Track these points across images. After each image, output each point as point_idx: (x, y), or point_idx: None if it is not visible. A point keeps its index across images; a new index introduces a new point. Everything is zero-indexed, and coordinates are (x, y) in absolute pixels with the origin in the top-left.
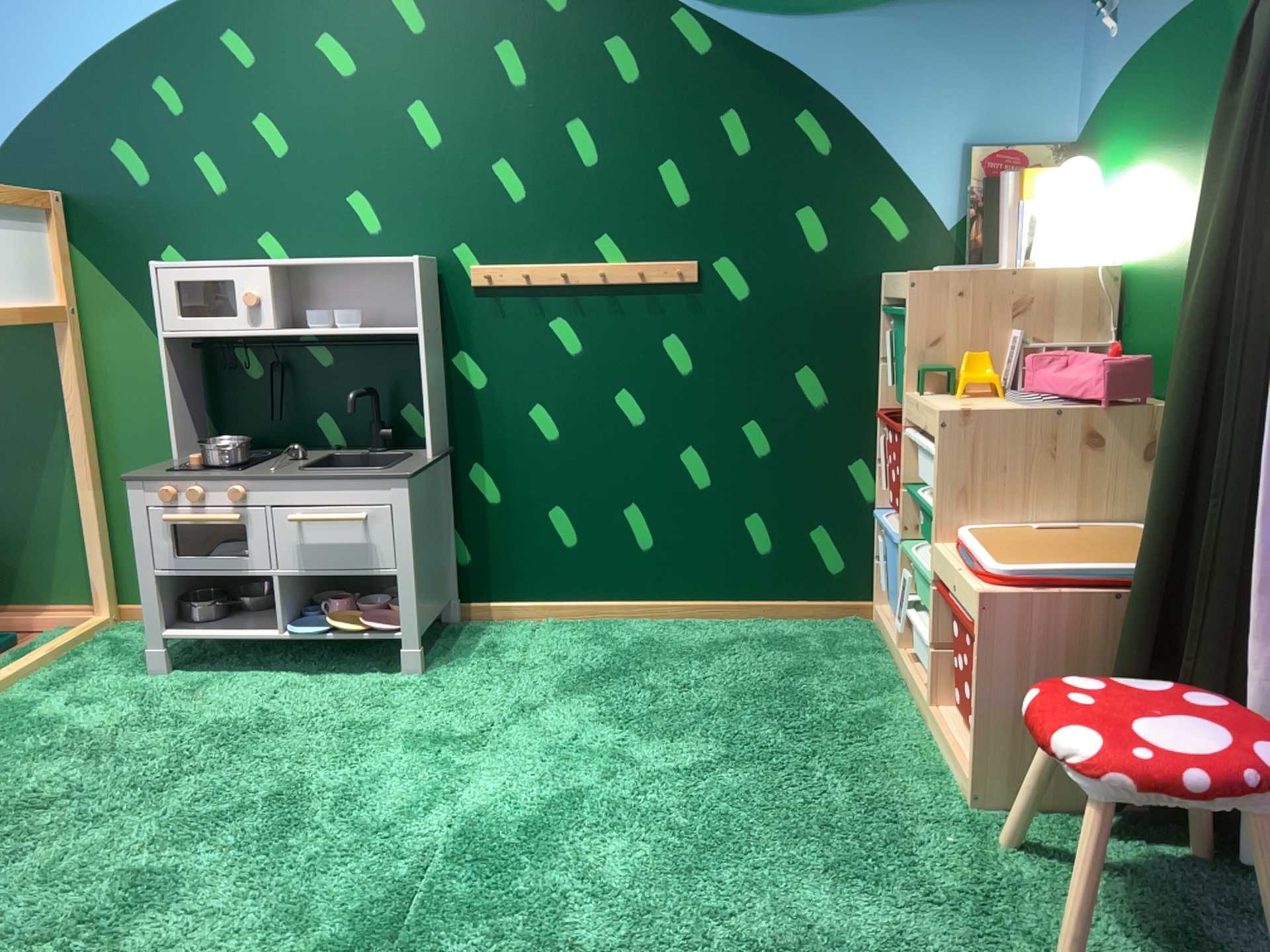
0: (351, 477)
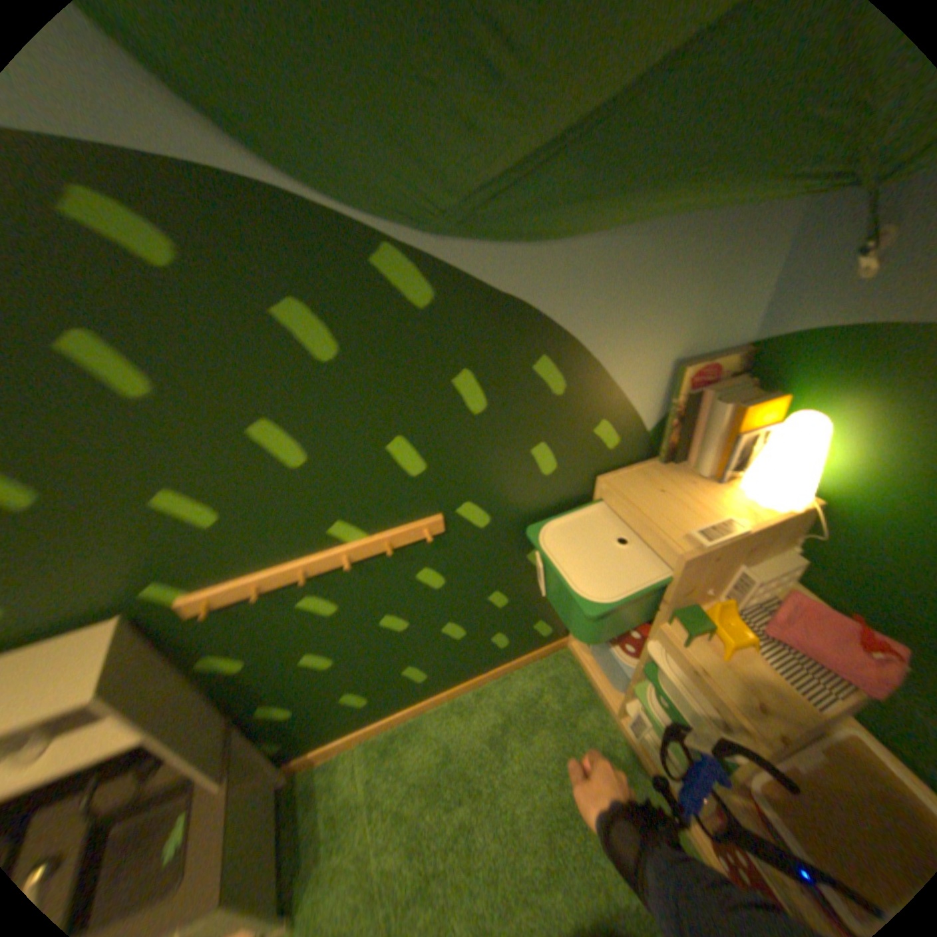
0: None
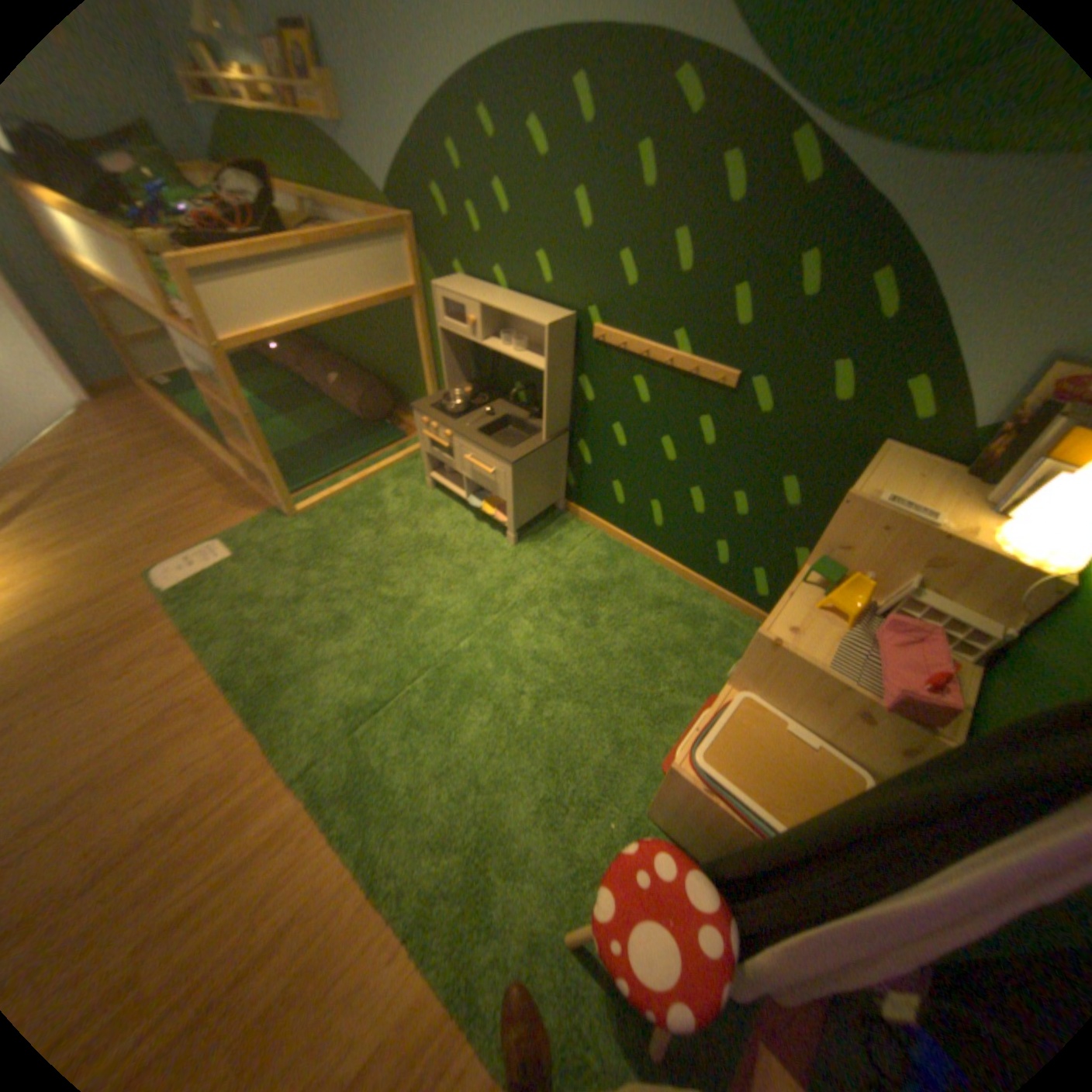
0: (486, 450)
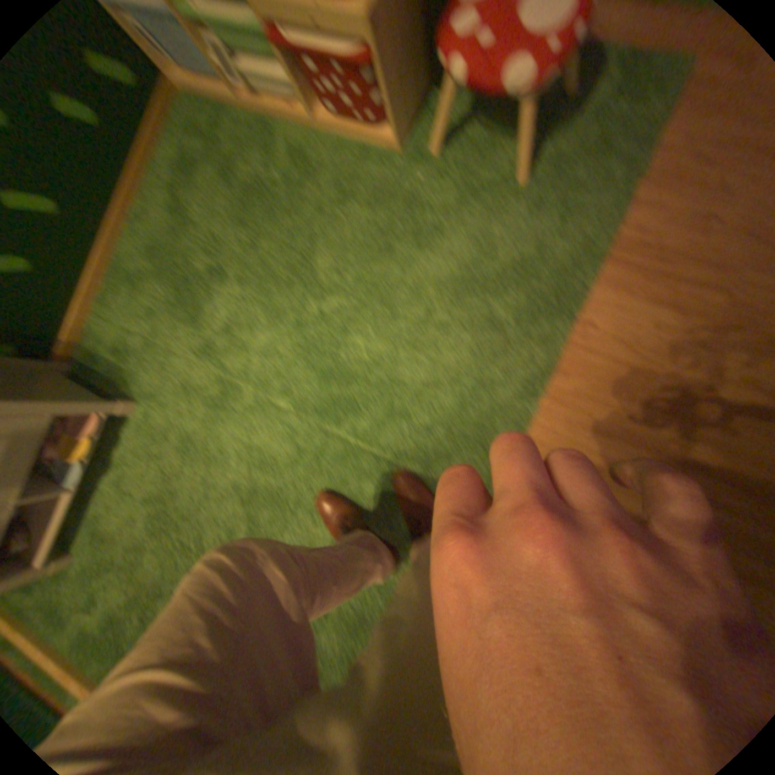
0: None
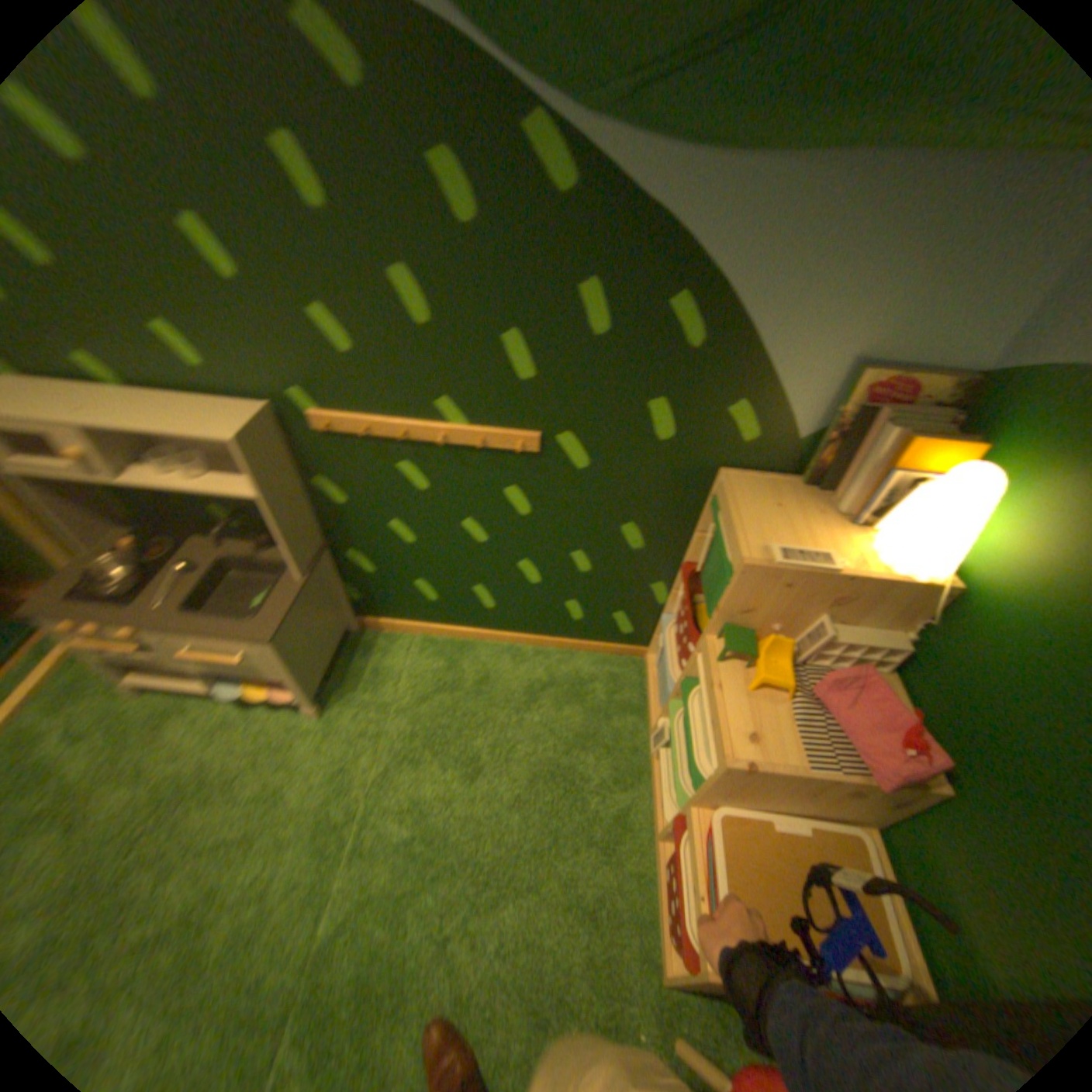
0: (215, 635)
